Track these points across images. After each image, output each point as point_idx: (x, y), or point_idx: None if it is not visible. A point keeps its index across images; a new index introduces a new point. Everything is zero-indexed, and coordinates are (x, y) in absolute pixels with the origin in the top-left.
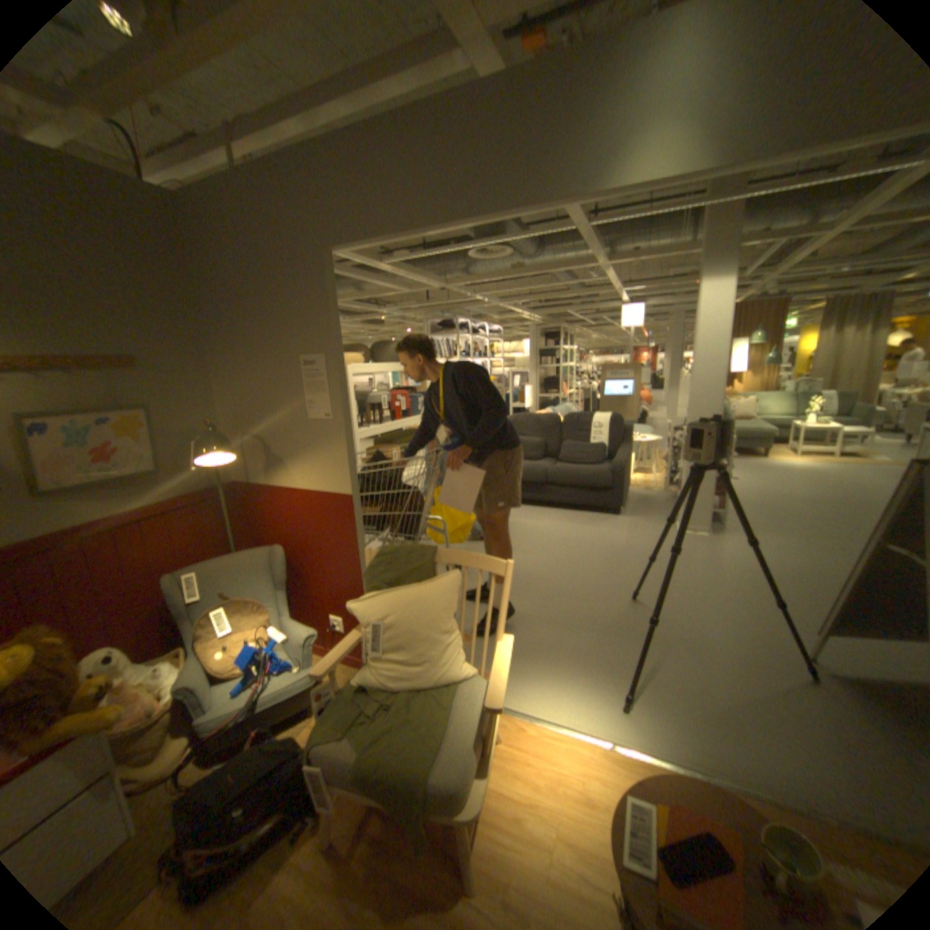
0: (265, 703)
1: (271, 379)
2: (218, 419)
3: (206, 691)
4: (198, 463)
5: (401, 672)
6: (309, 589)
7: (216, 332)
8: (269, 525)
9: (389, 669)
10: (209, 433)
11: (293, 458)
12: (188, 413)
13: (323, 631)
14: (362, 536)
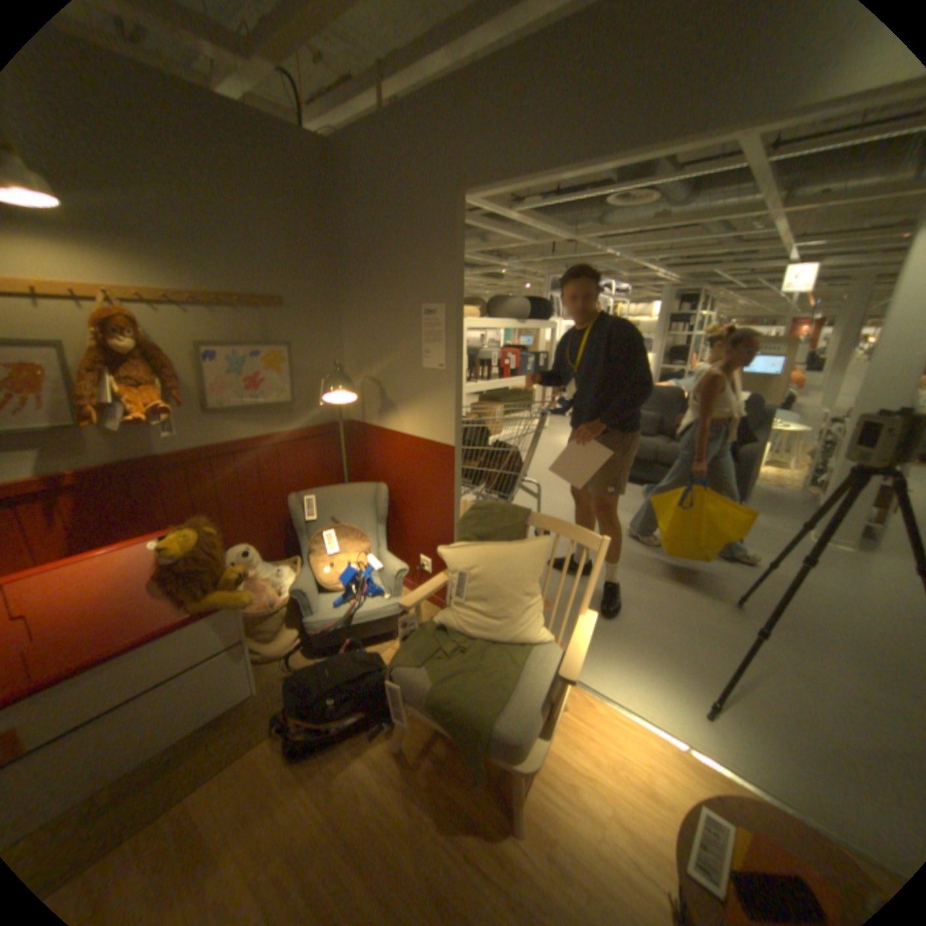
0: (360, 619)
1: (393, 326)
2: (344, 361)
3: (314, 597)
4: (325, 400)
5: (481, 622)
6: (405, 528)
7: (350, 278)
8: (377, 464)
9: (470, 616)
10: (335, 373)
11: (404, 405)
12: (320, 353)
13: (413, 568)
14: (458, 487)
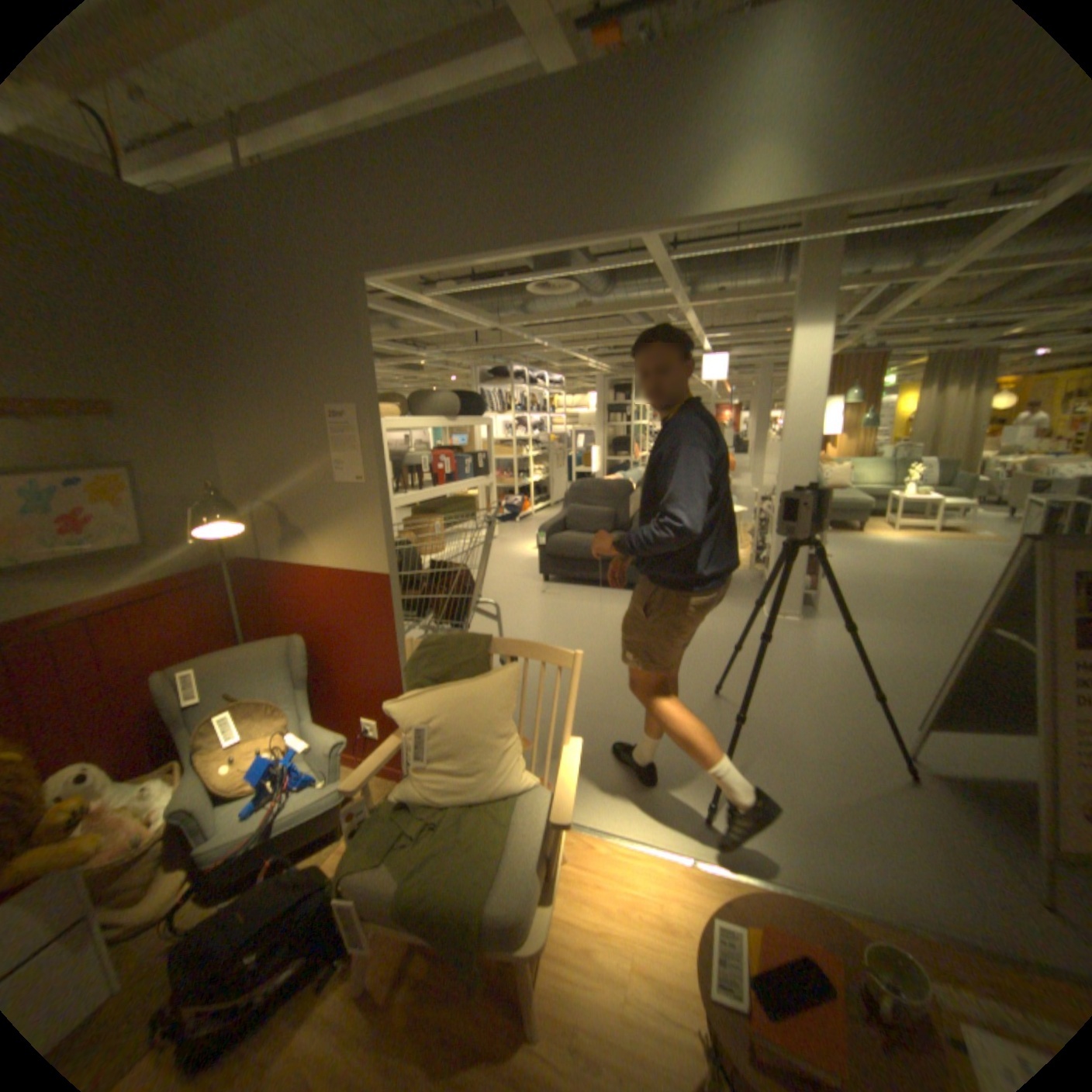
0: (283, 826)
1: (288, 433)
2: (221, 480)
3: (208, 812)
4: (196, 535)
5: (450, 784)
6: (335, 687)
7: (218, 374)
8: (286, 611)
9: (436, 781)
10: (209, 498)
11: (316, 530)
12: (182, 473)
13: (352, 737)
14: (401, 623)
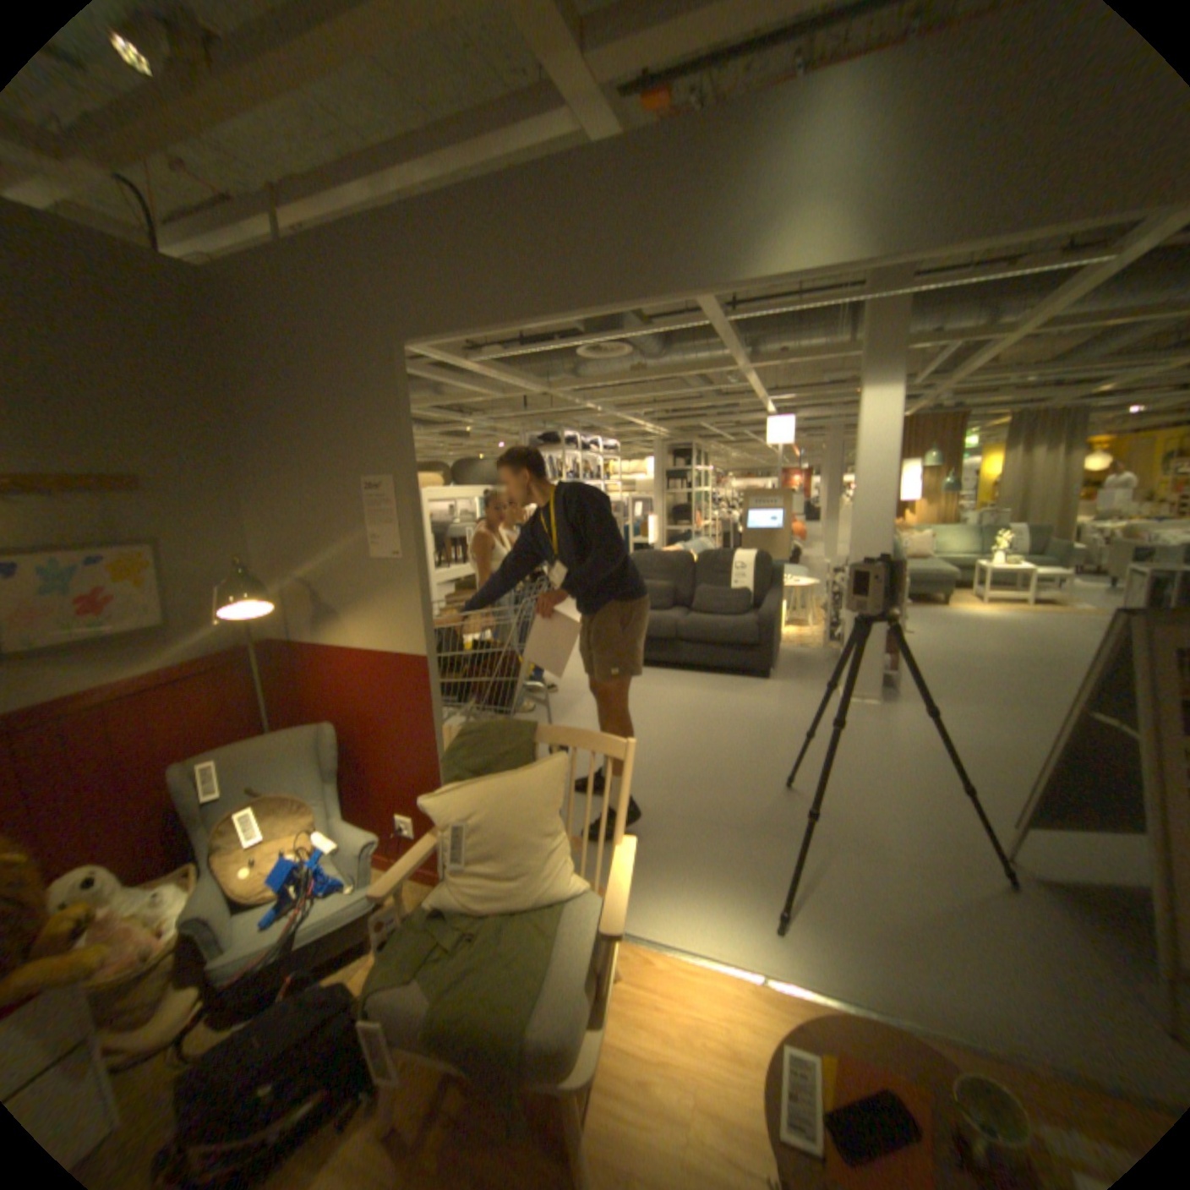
0: (306, 937)
1: (322, 506)
2: (250, 557)
3: (225, 922)
4: (222, 616)
5: (490, 889)
6: (368, 781)
7: (251, 446)
8: (316, 697)
9: (474, 886)
10: (237, 577)
11: (349, 609)
12: (210, 549)
13: (386, 836)
14: (439, 710)
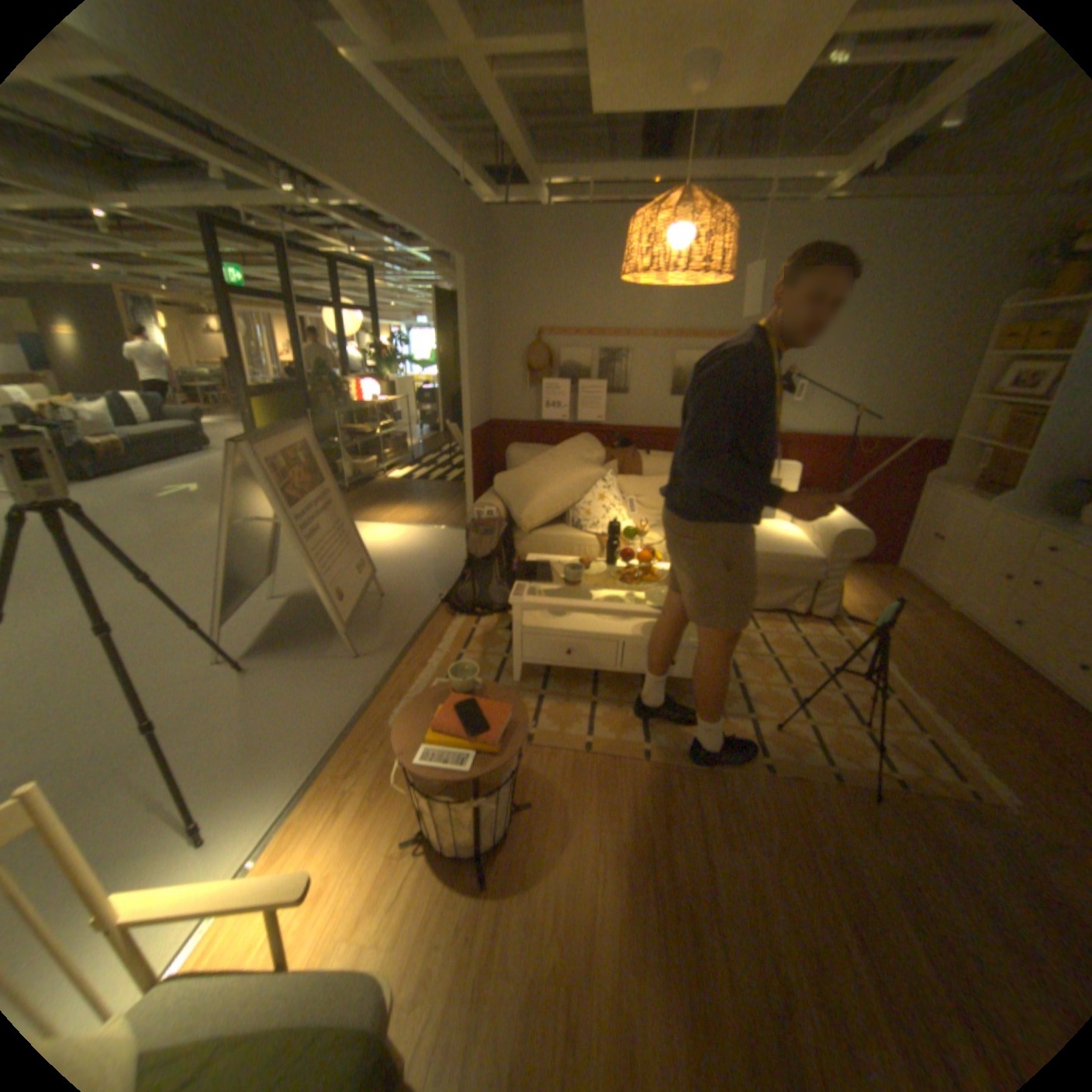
0: None
1: None
2: None
3: None
4: None
5: None
6: None
7: None
8: None
9: None
10: None
11: None
12: None
13: None
14: None
